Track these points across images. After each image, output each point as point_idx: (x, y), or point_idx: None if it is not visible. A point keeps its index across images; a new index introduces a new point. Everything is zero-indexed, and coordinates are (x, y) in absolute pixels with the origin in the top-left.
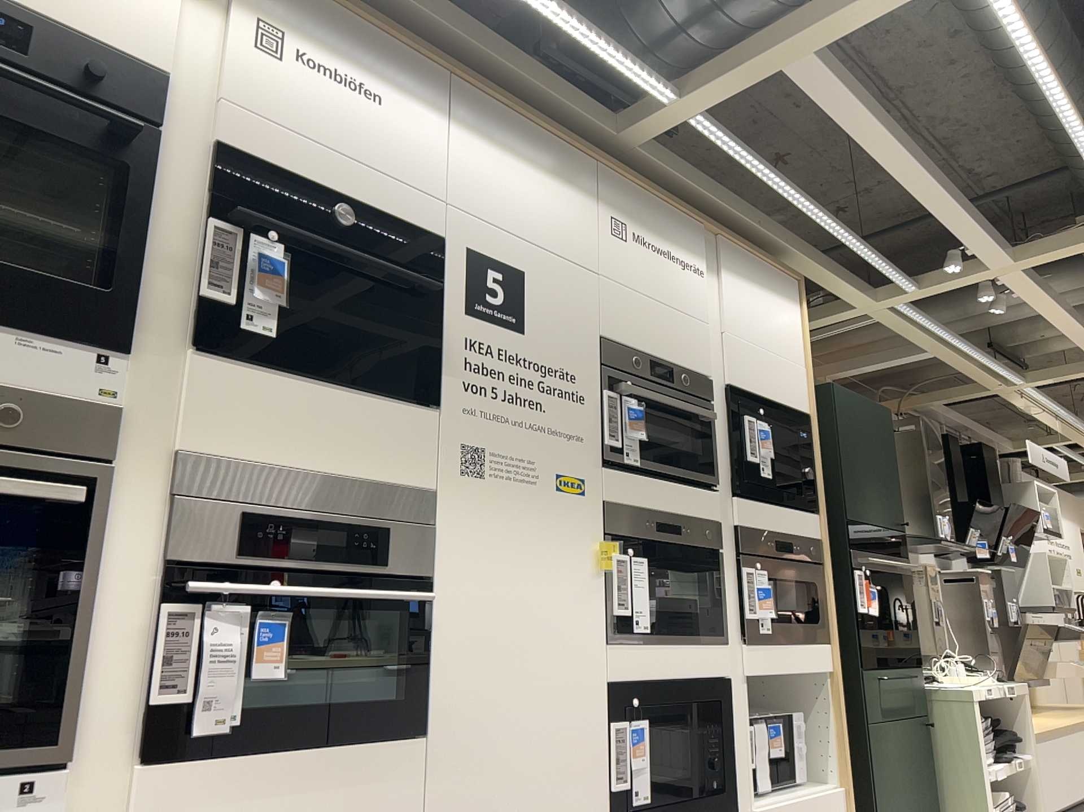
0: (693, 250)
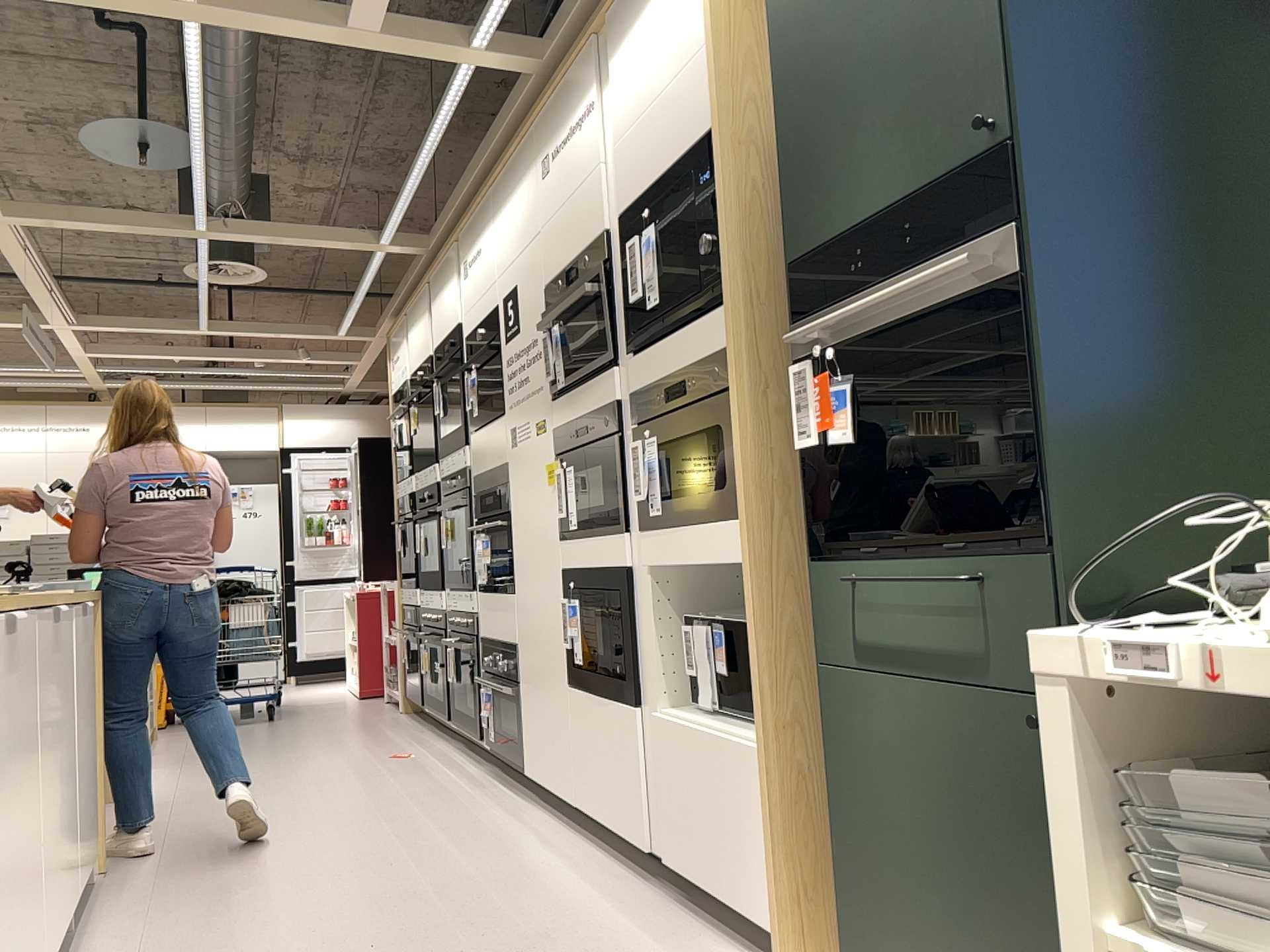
0: (587, 89)
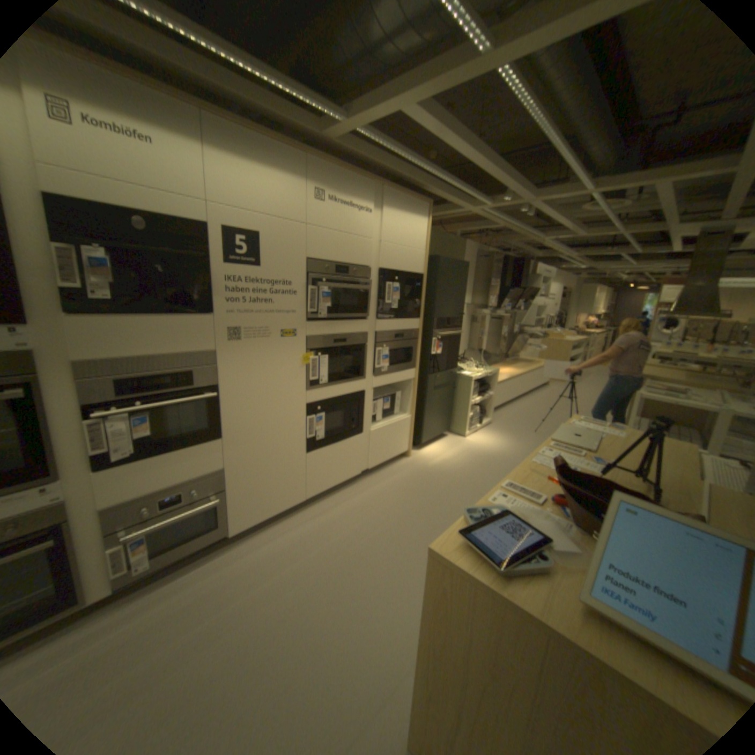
0: (366, 199)
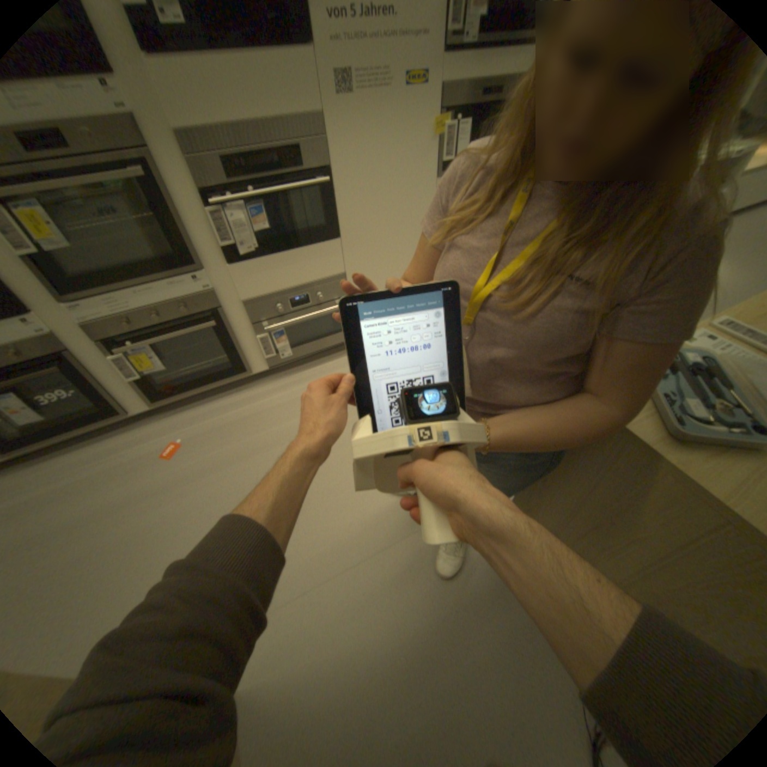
0: None
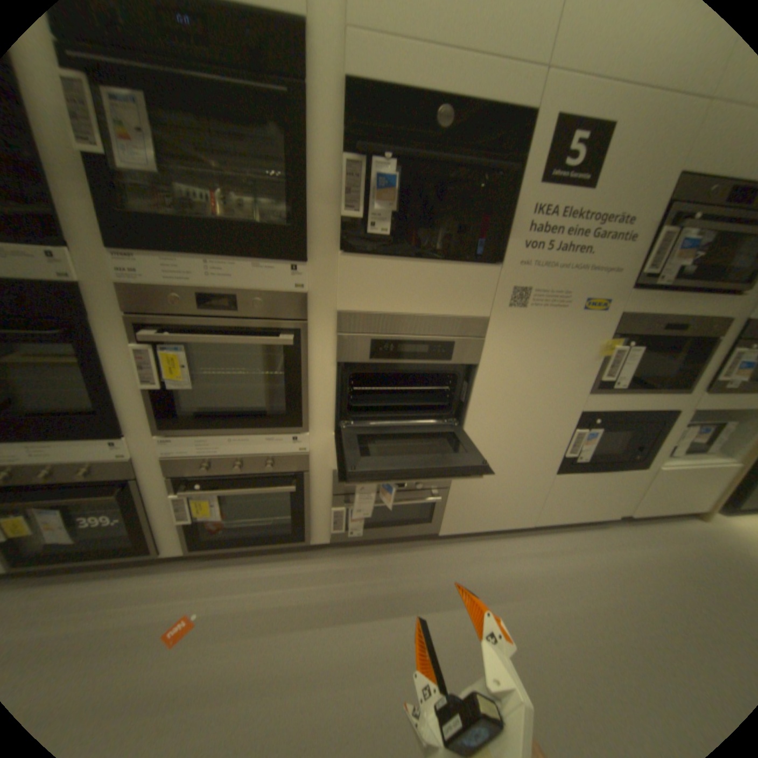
0: None
